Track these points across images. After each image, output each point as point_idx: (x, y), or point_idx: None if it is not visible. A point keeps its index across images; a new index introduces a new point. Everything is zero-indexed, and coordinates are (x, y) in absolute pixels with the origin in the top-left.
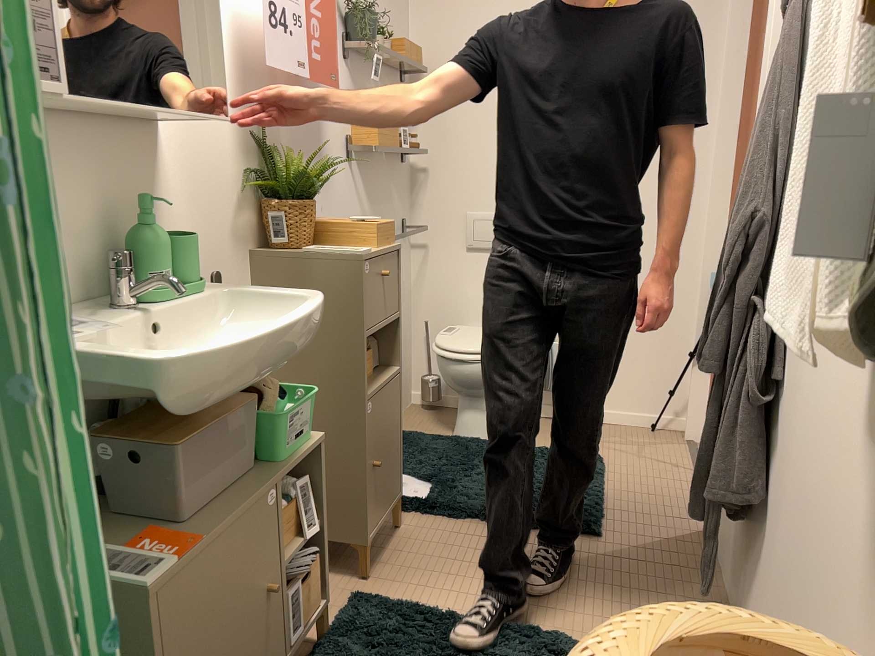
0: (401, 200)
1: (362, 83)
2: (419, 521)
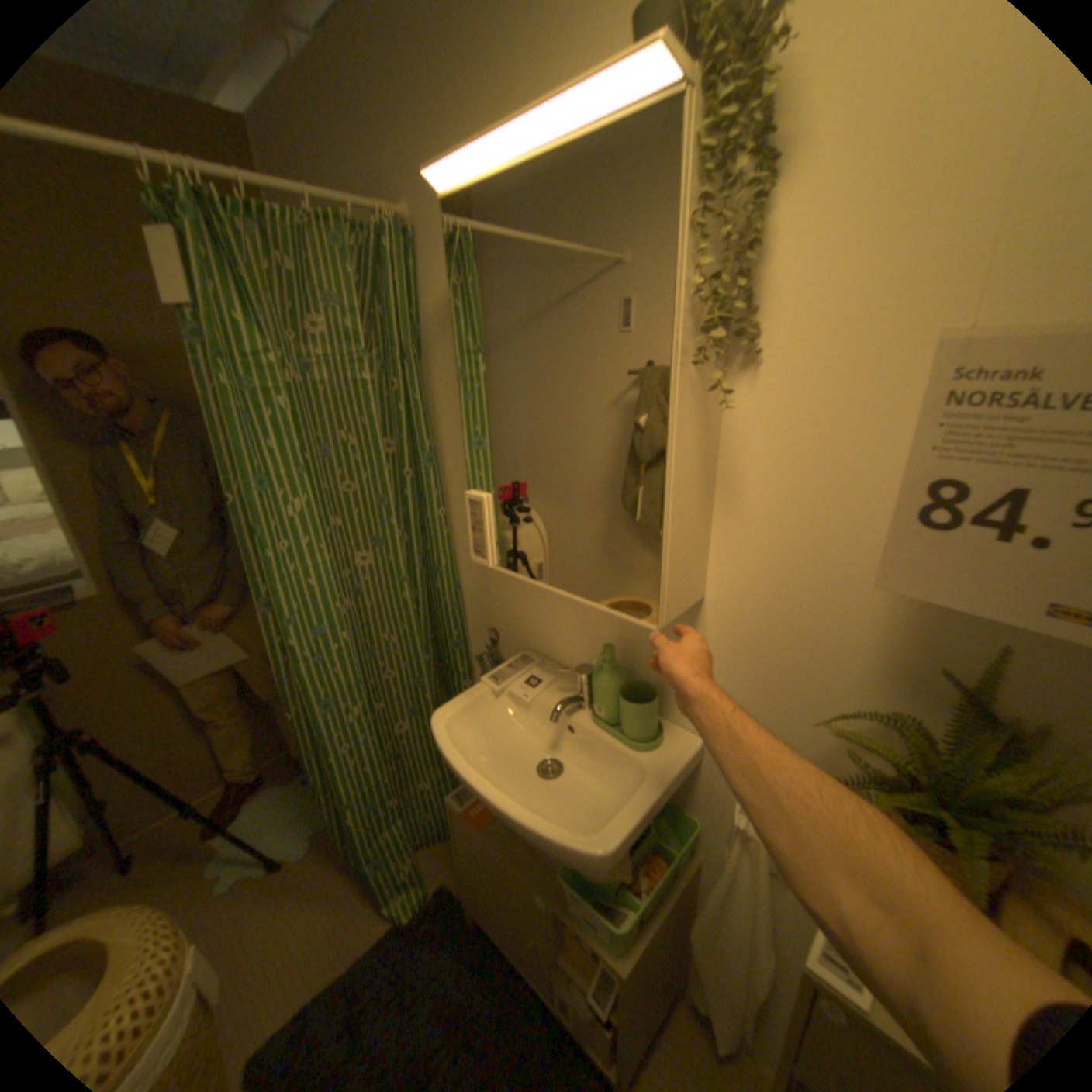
0: None
1: None
2: None
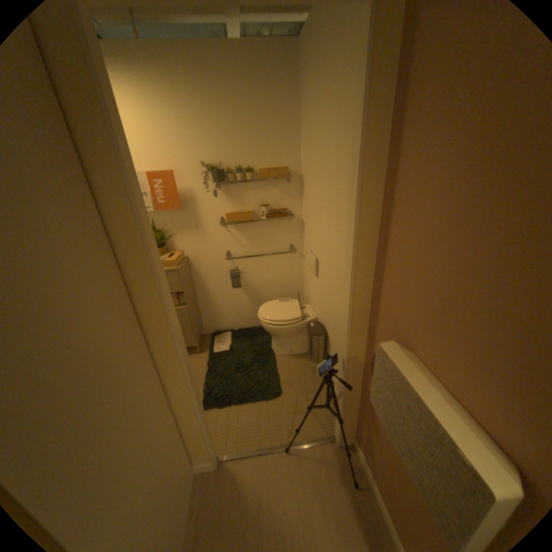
0: (286, 235)
1: (232, 190)
2: (201, 357)
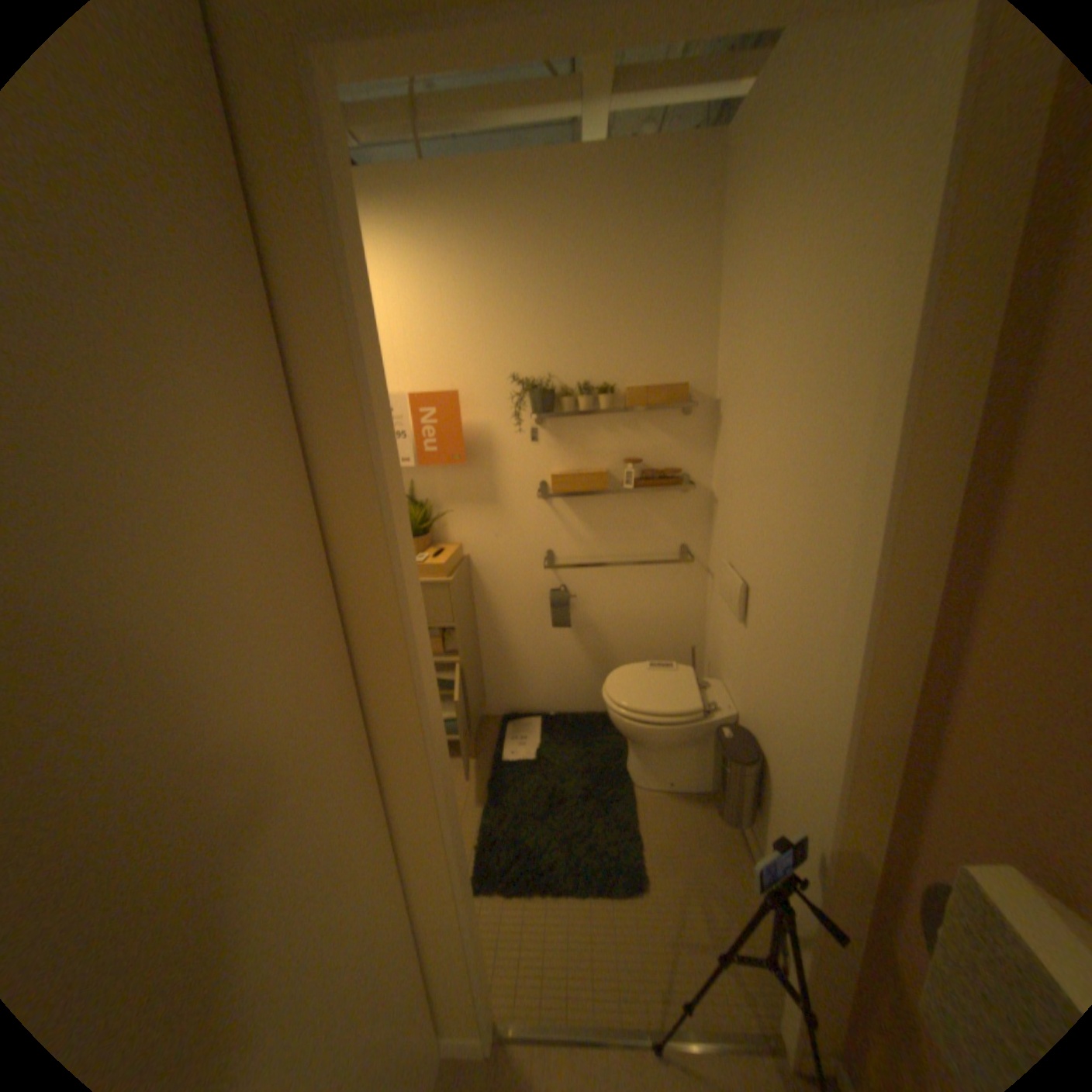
0: (673, 523)
1: (568, 428)
2: (477, 767)
